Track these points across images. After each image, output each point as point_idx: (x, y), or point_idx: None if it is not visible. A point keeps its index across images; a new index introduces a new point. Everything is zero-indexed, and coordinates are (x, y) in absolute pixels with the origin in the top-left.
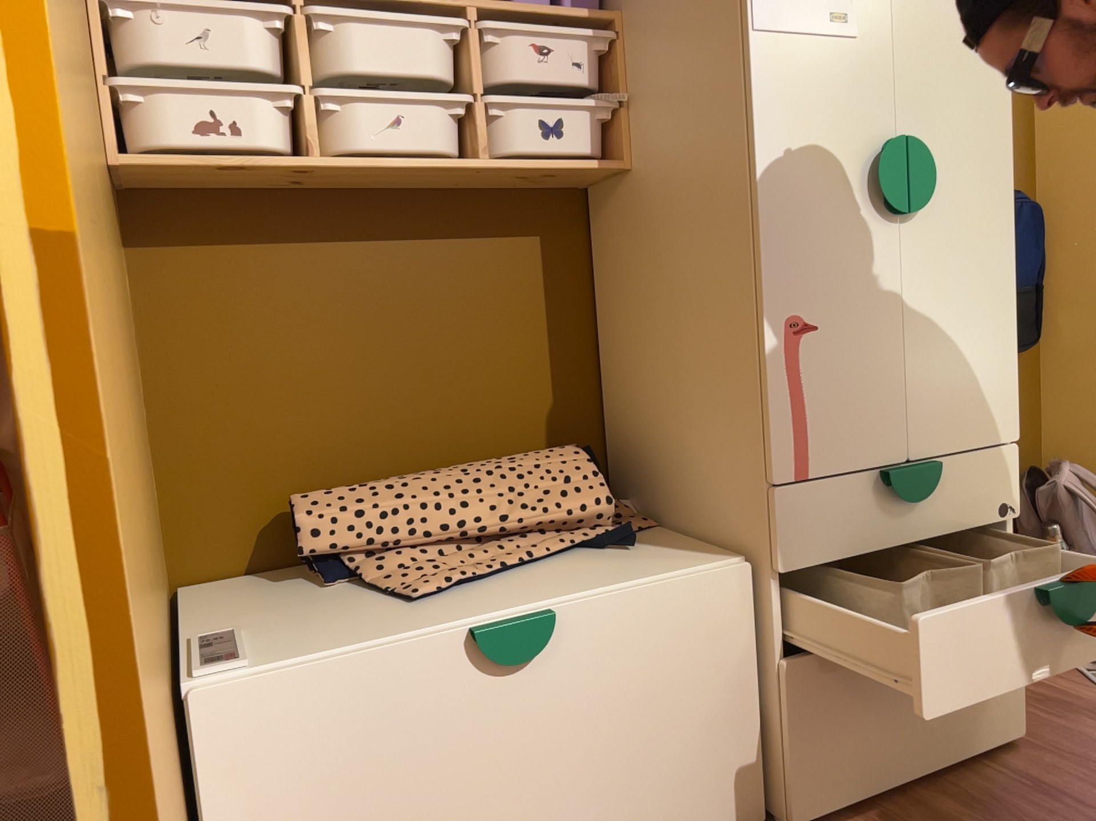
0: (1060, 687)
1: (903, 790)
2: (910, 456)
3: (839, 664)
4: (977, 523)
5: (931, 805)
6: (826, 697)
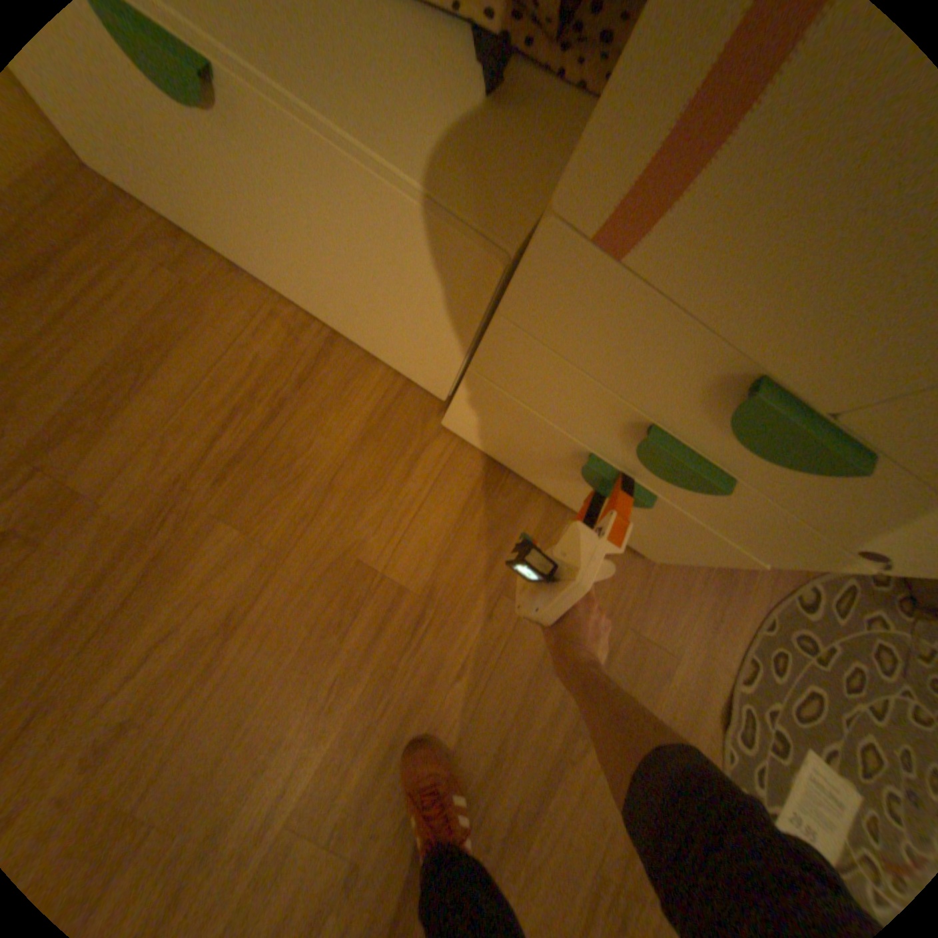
0: (750, 577)
1: (535, 485)
2: (843, 414)
3: (525, 415)
4: (816, 524)
5: (527, 506)
6: (500, 414)
